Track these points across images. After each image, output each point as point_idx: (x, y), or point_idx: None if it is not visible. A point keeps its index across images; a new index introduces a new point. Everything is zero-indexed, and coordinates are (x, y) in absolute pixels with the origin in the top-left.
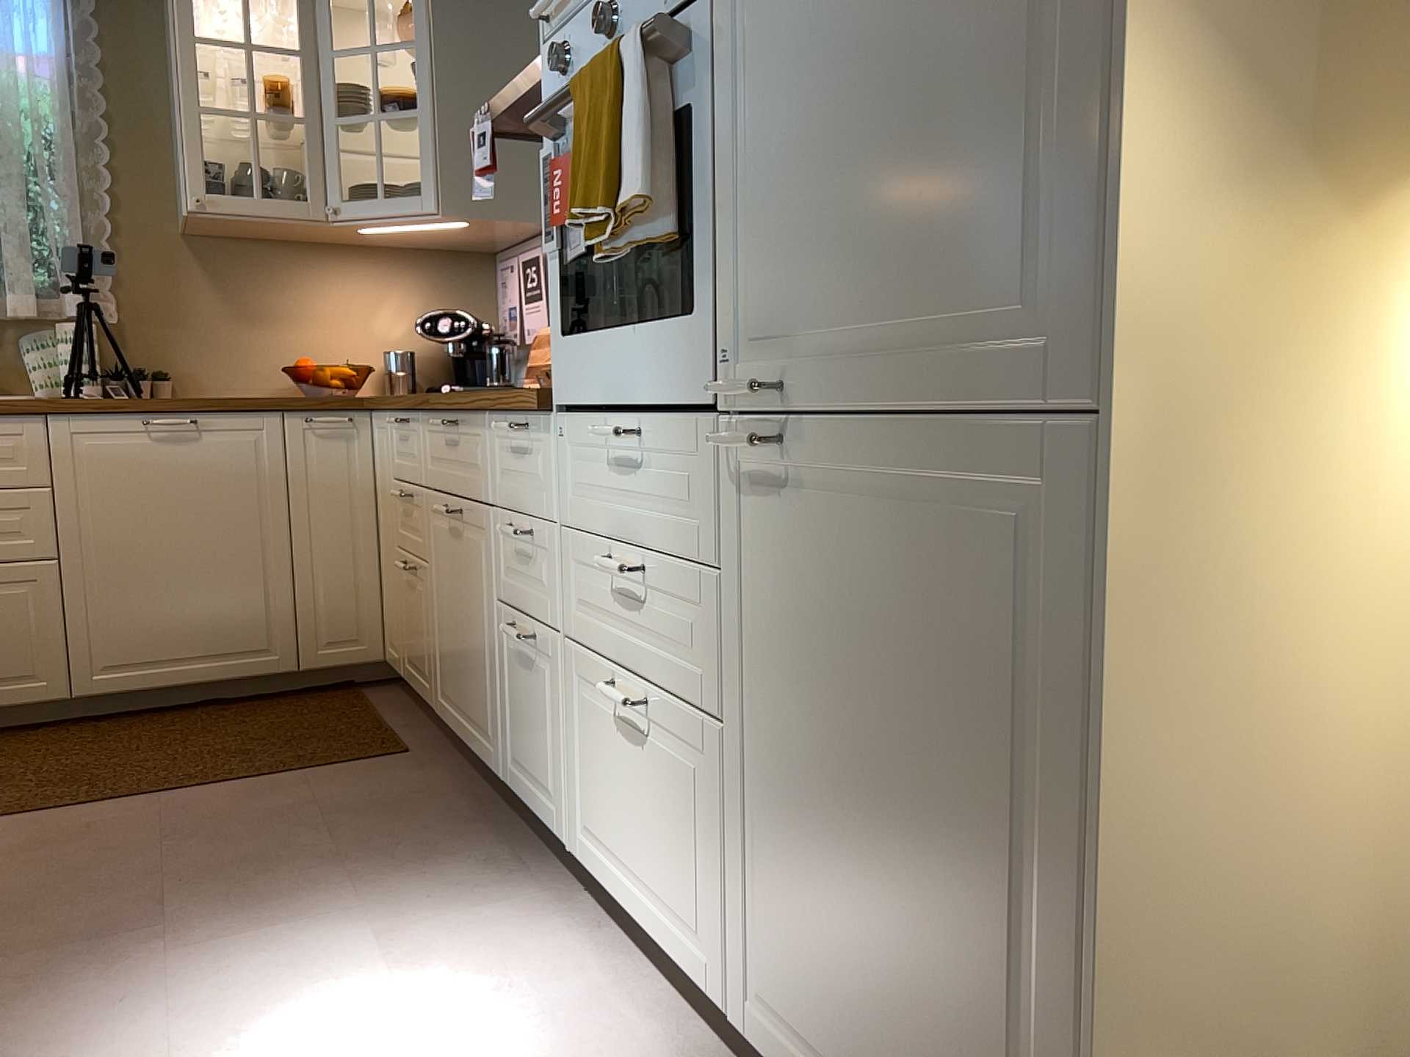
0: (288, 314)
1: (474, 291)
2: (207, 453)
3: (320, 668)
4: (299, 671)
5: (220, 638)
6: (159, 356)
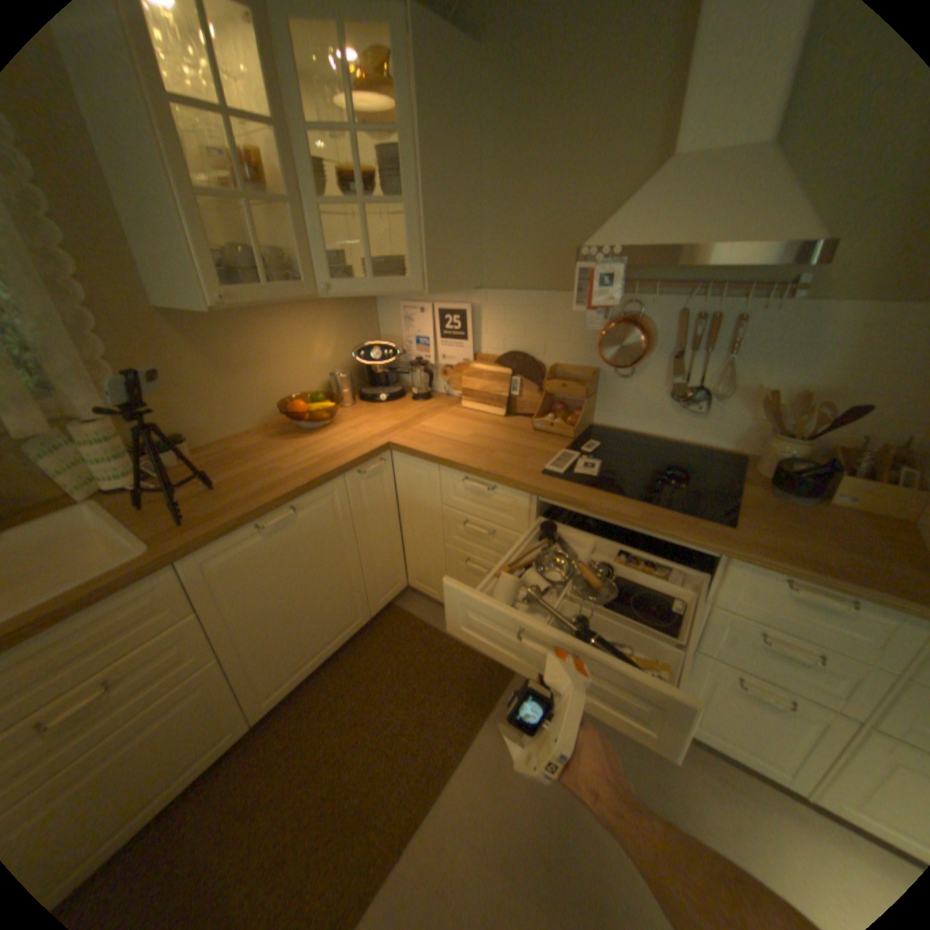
0: (256, 361)
1: (366, 317)
2: (303, 526)
3: (381, 610)
4: (371, 619)
5: (331, 632)
6: (166, 423)
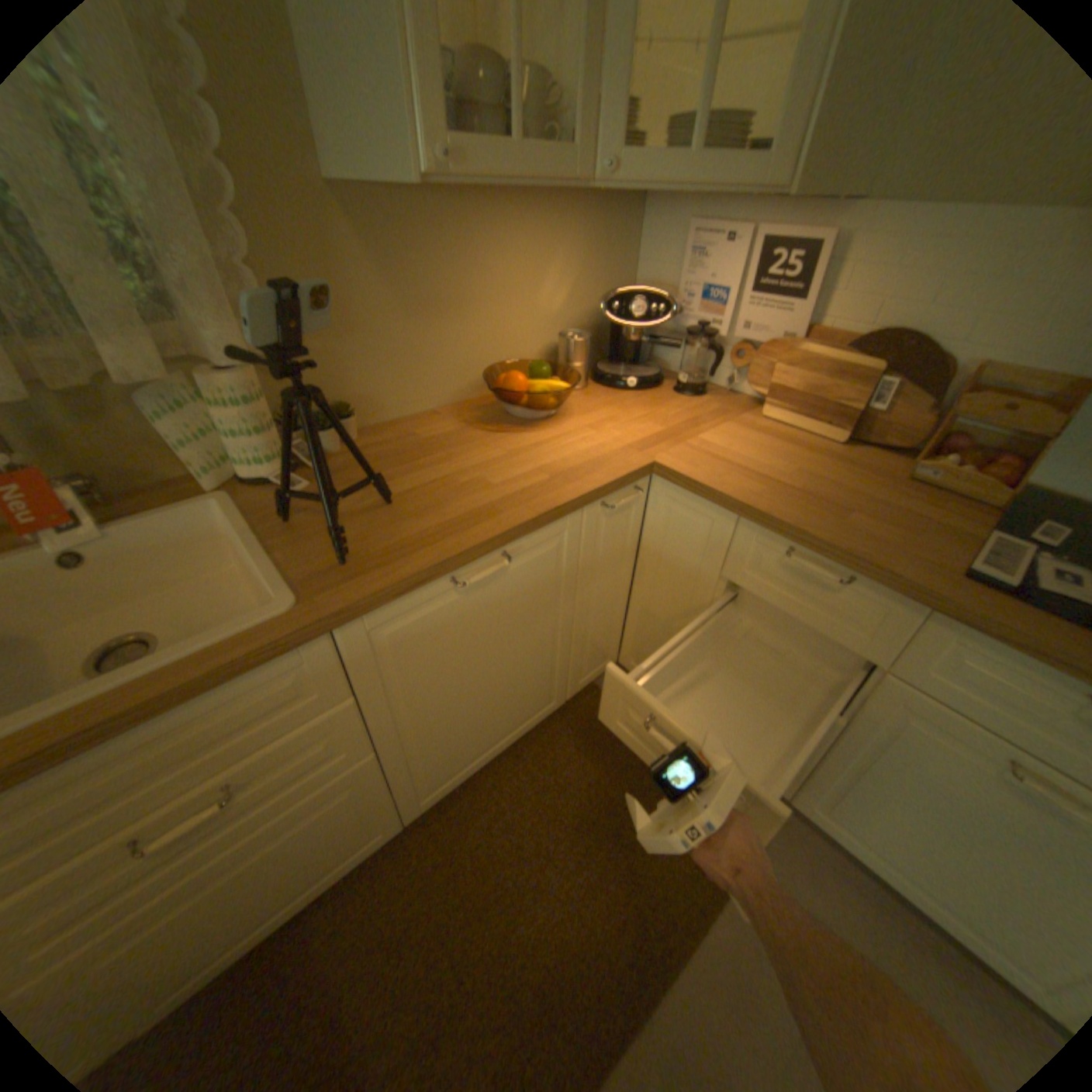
0: (462, 299)
1: (624, 245)
2: (515, 582)
3: (580, 693)
4: (567, 703)
5: (518, 719)
6: (329, 383)
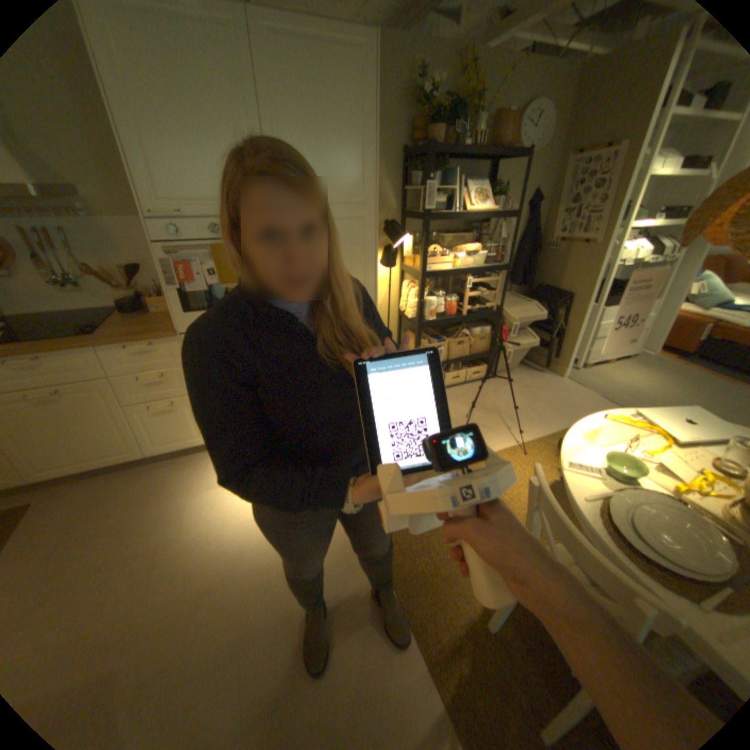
0: None
1: None
2: None
3: None
4: None
5: None
6: None
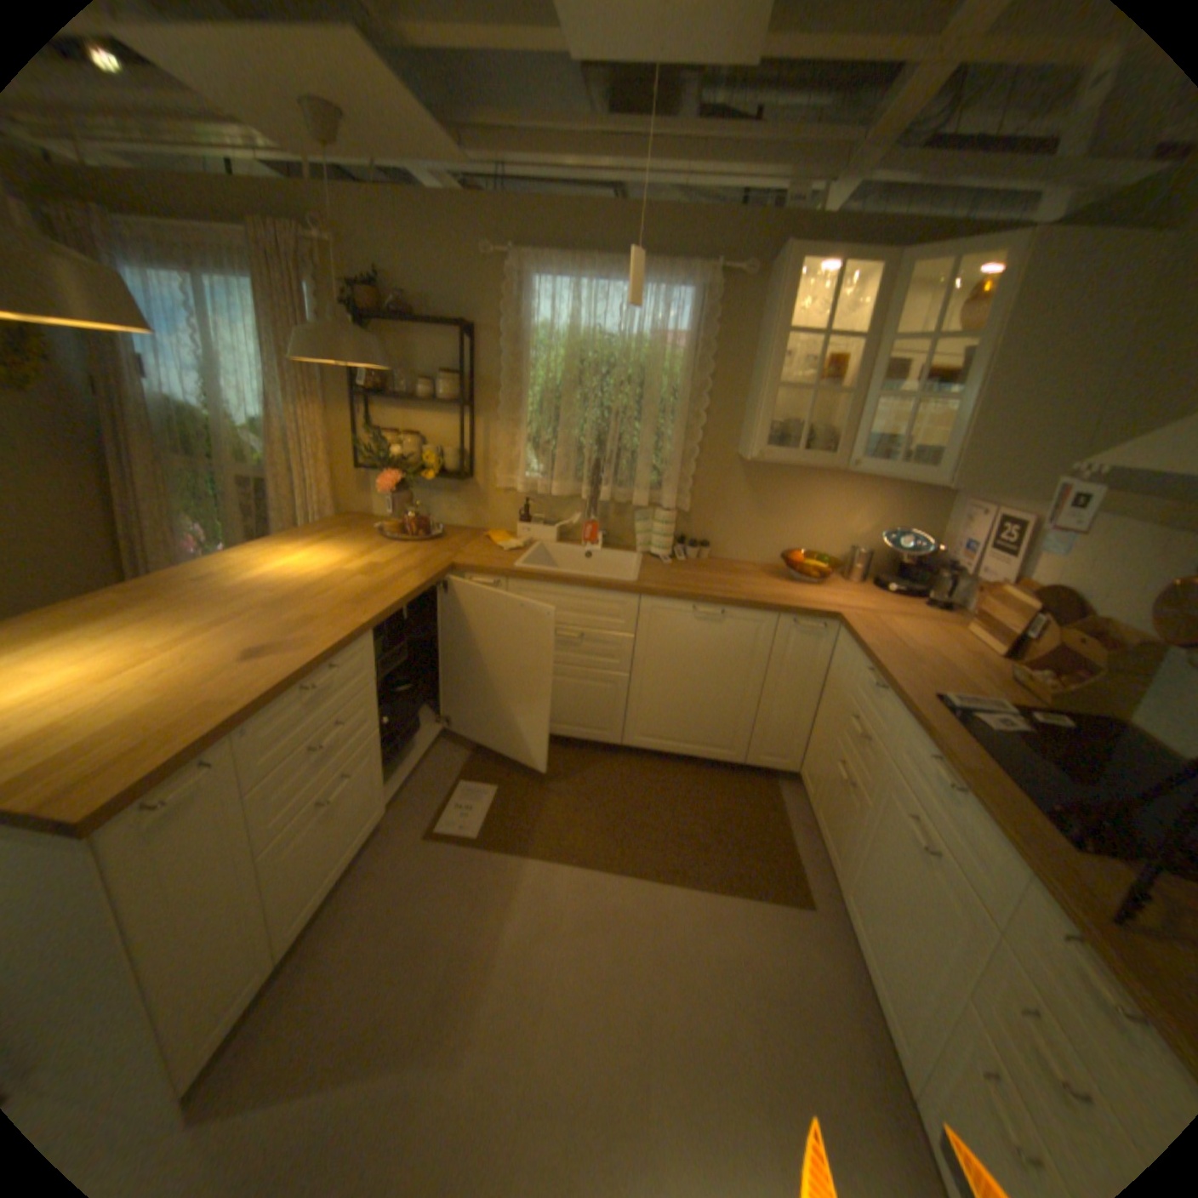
0: (791, 512)
1: (933, 507)
2: (725, 631)
3: (757, 767)
4: (744, 764)
5: (704, 736)
6: (705, 530)
